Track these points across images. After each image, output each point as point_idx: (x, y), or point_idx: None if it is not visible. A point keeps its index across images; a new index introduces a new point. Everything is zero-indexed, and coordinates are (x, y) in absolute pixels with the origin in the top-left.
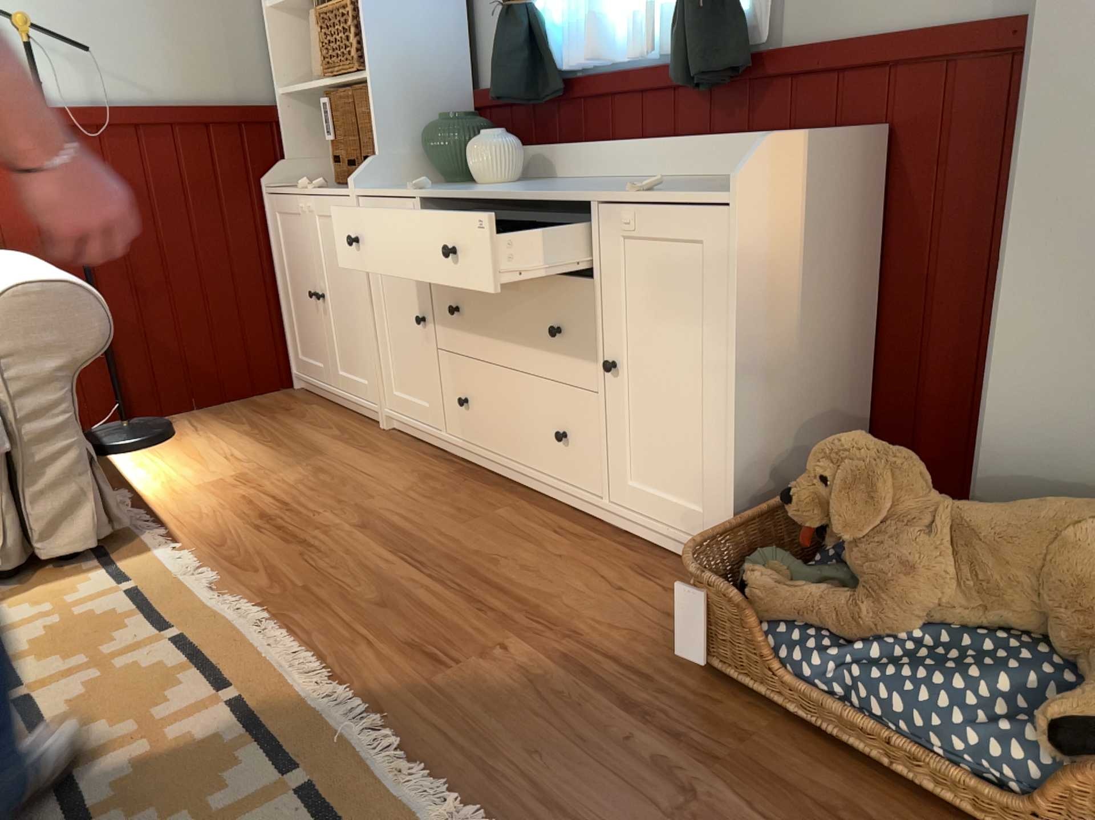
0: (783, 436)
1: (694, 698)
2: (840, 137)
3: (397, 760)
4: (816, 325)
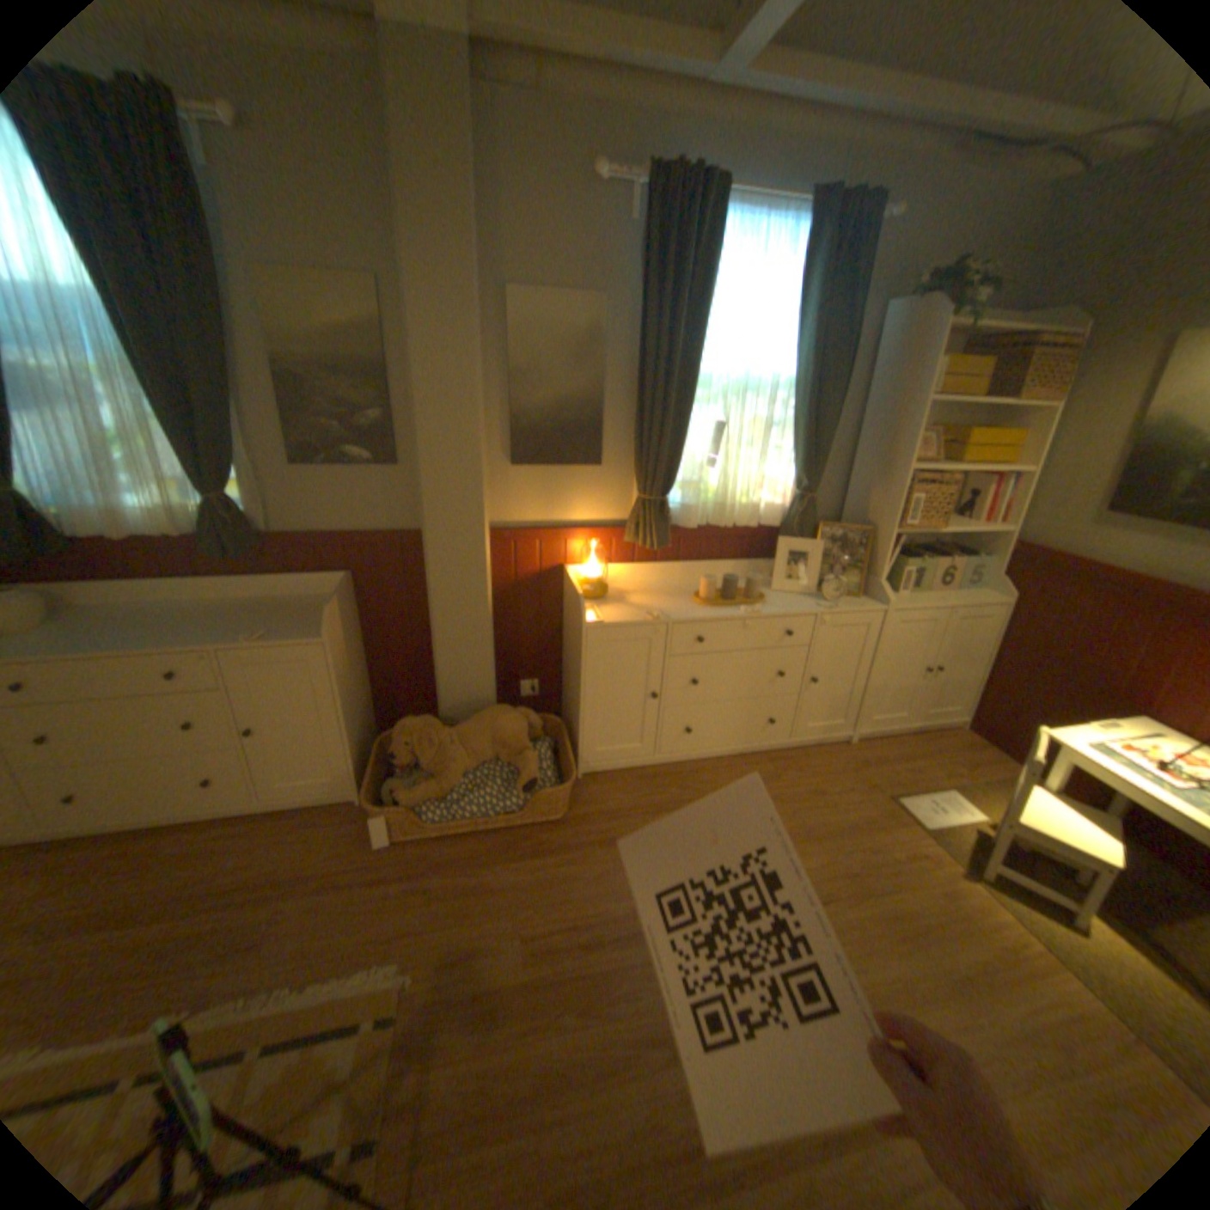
0: (356, 727)
1: (391, 861)
2: (342, 588)
3: (296, 995)
4: (353, 672)
